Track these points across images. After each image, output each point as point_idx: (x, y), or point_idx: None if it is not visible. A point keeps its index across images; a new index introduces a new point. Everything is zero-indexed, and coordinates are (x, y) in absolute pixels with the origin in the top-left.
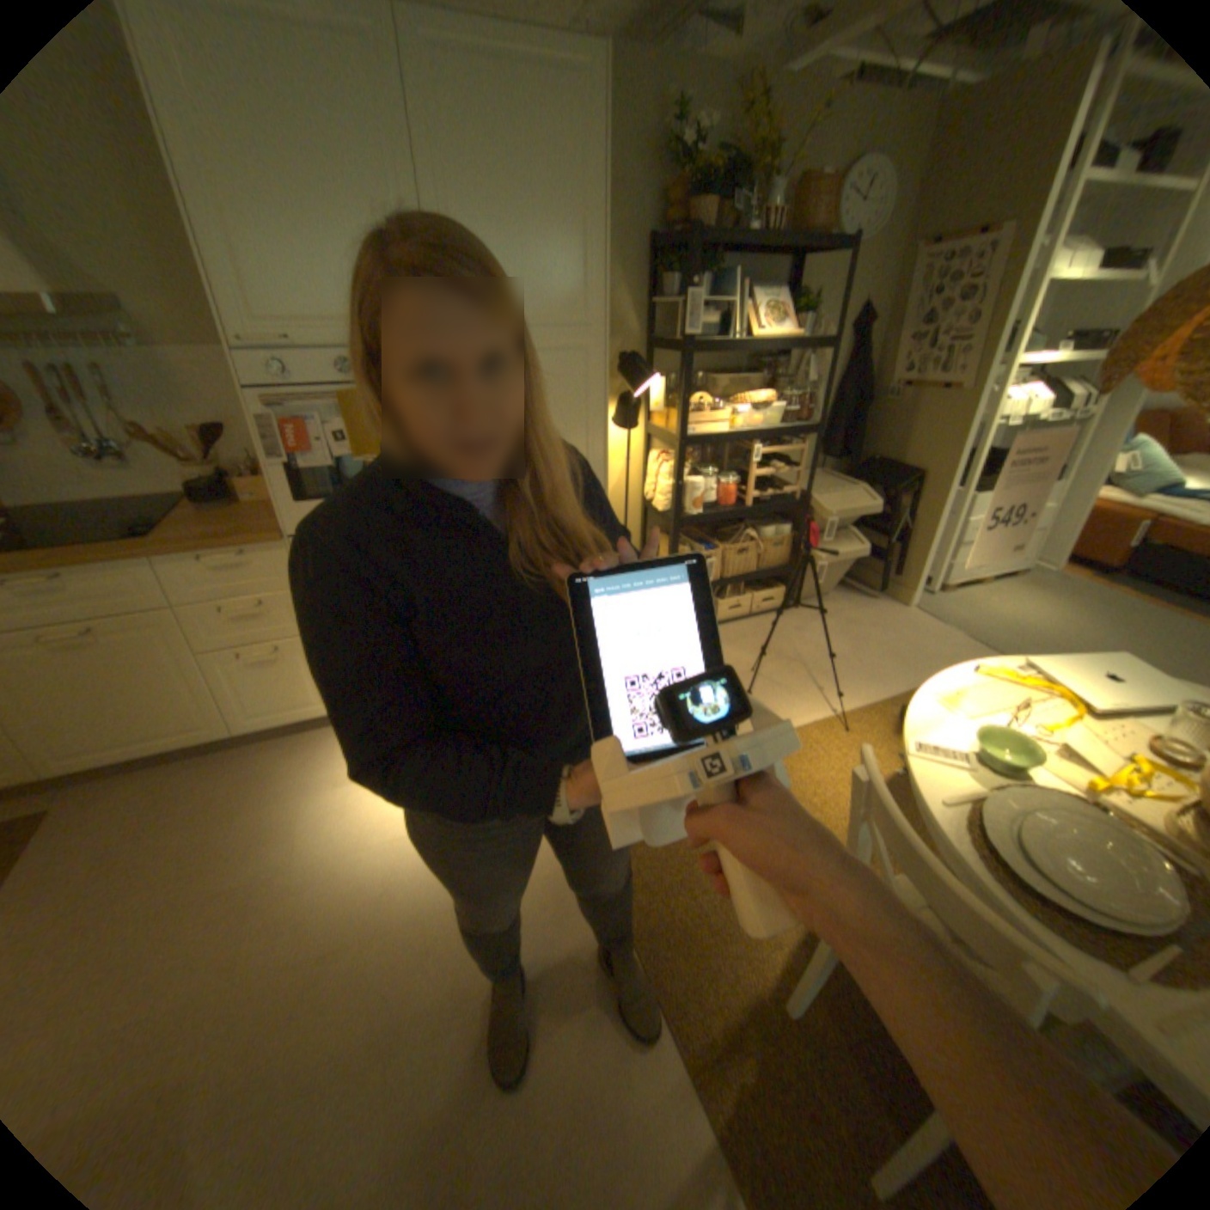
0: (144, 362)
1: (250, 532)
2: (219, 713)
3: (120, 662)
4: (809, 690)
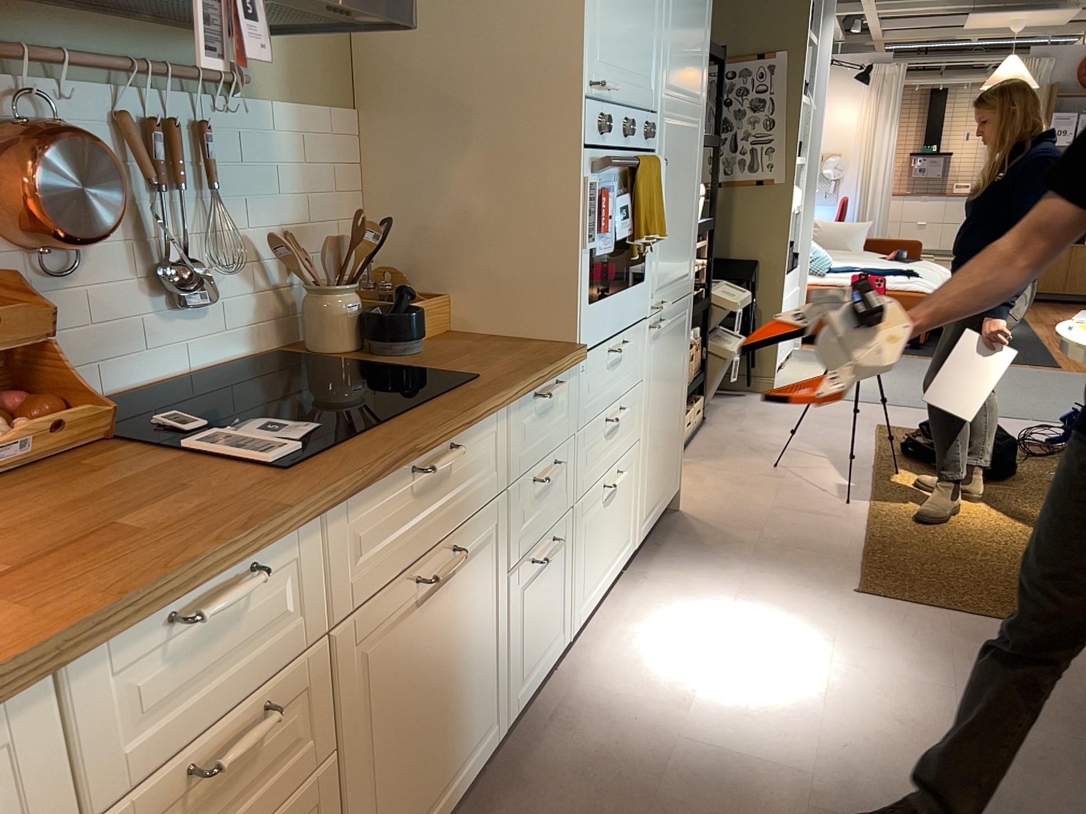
0: (253, 124)
1: (562, 350)
2: (506, 683)
3: (461, 609)
4: (827, 461)
